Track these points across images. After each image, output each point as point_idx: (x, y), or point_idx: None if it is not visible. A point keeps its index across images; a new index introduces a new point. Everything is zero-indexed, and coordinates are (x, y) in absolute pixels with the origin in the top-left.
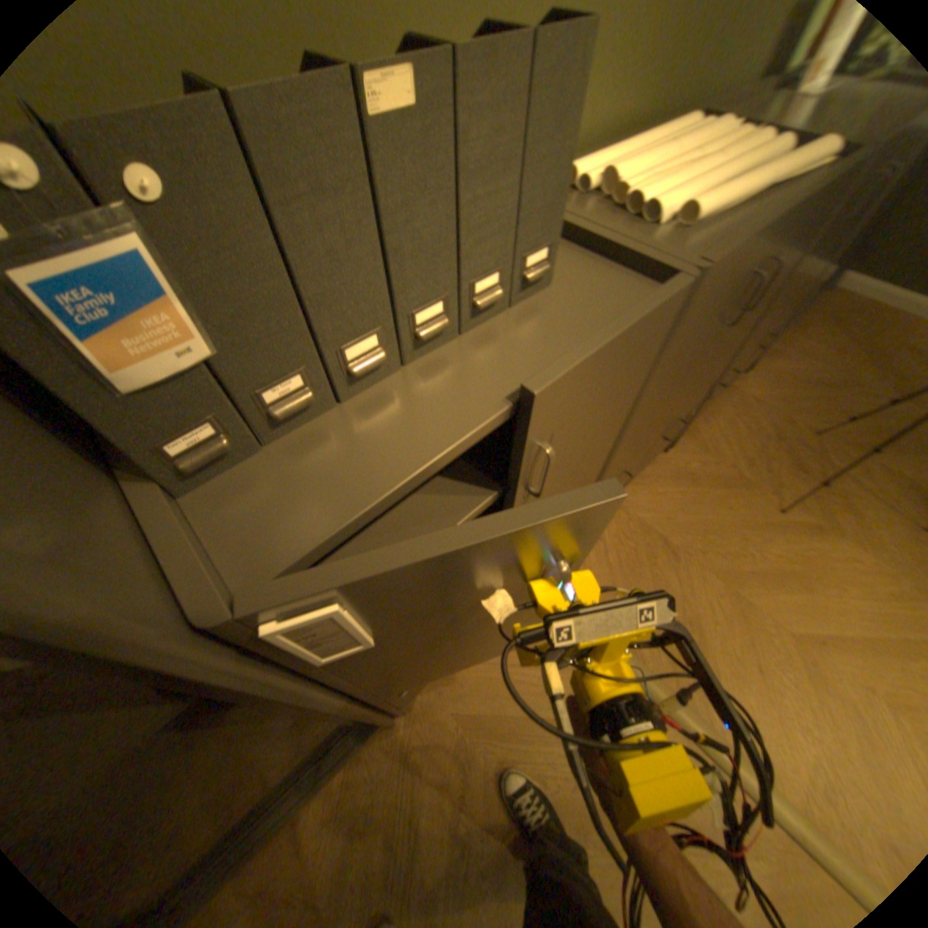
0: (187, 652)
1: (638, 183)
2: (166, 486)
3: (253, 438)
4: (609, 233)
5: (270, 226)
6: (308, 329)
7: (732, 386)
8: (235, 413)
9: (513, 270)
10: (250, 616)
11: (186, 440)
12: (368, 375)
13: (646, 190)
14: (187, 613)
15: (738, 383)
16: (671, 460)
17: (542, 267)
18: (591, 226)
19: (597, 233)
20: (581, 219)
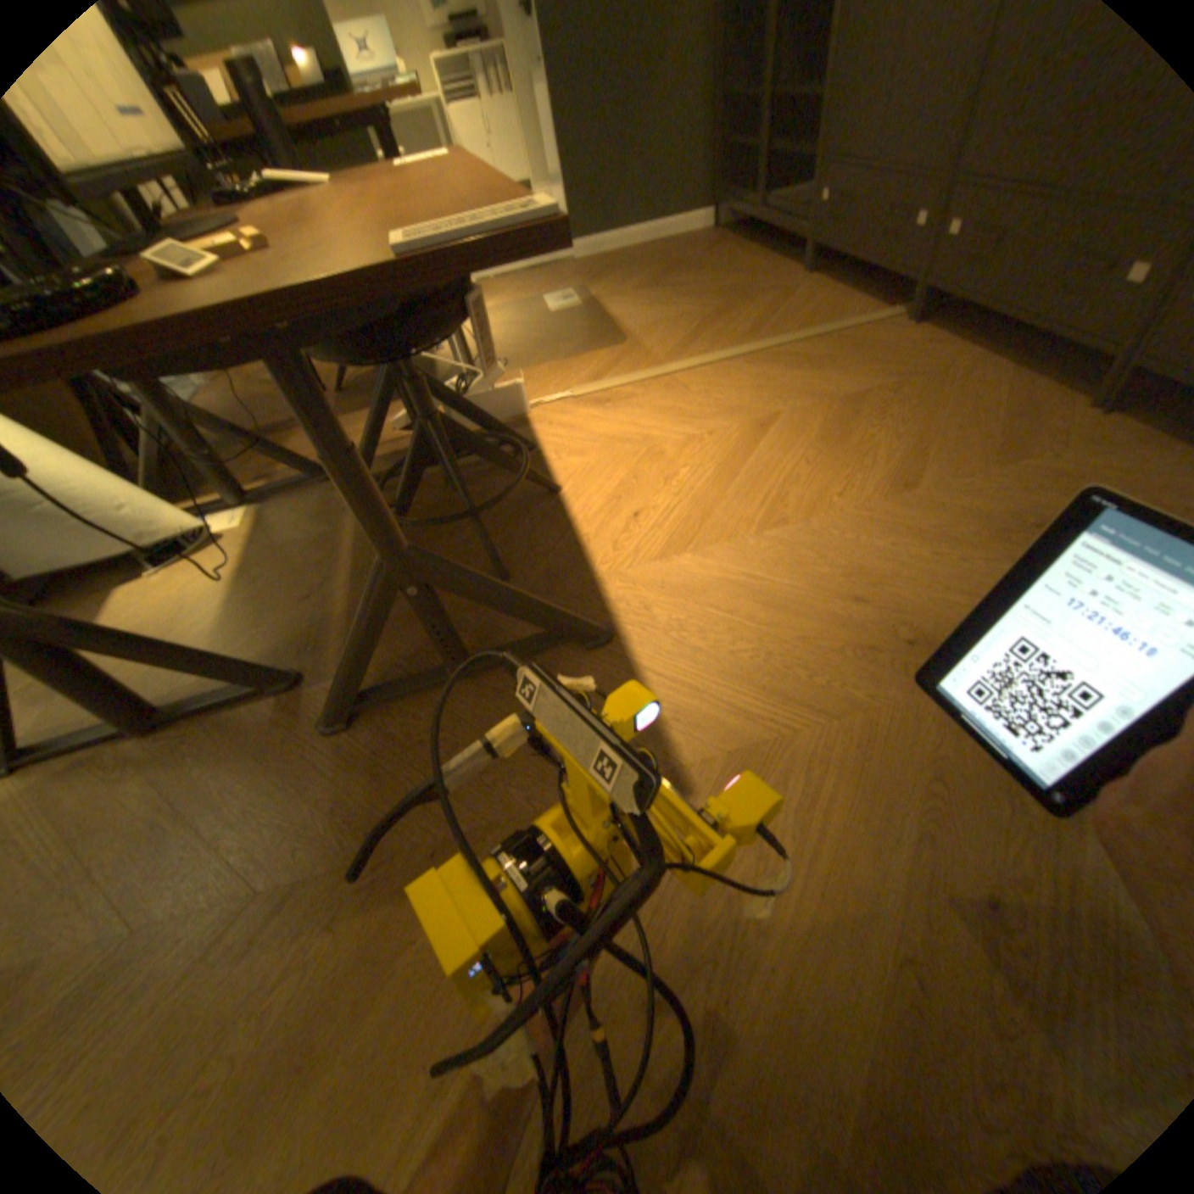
0: None
1: None
2: None
3: None
4: None
5: None
6: None
7: None
8: None
9: None
10: None
11: None
12: None
13: None
14: None
15: None
16: (1073, 409)
17: None
18: None
19: None
20: None
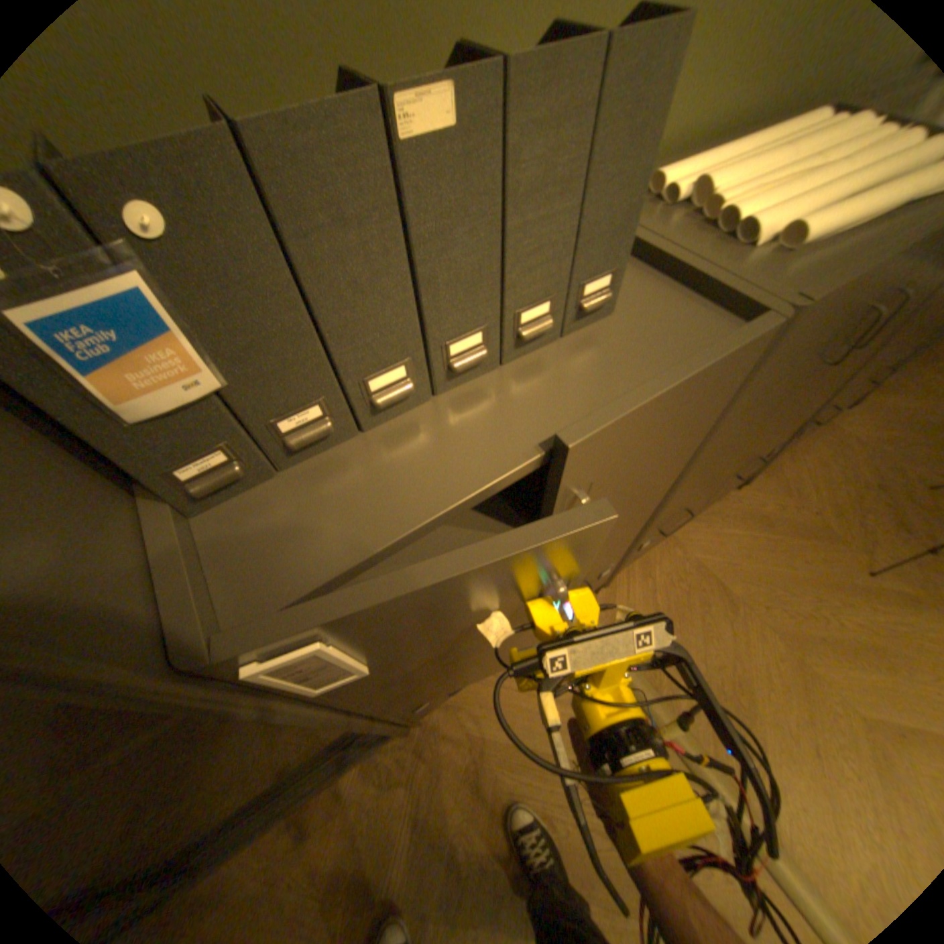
0: (165, 690)
1: (735, 196)
2: (178, 507)
3: (268, 464)
4: (692, 254)
5: (285, 258)
6: (328, 360)
7: (830, 422)
8: (248, 441)
9: (567, 298)
10: (231, 660)
11: (197, 465)
12: (394, 405)
13: (744, 205)
14: (171, 648)
15: (838, 419)
16: (744, 499)
17: (605, 292)
18: (672, 244)
19: (676, 254)
20: (662, 235)
